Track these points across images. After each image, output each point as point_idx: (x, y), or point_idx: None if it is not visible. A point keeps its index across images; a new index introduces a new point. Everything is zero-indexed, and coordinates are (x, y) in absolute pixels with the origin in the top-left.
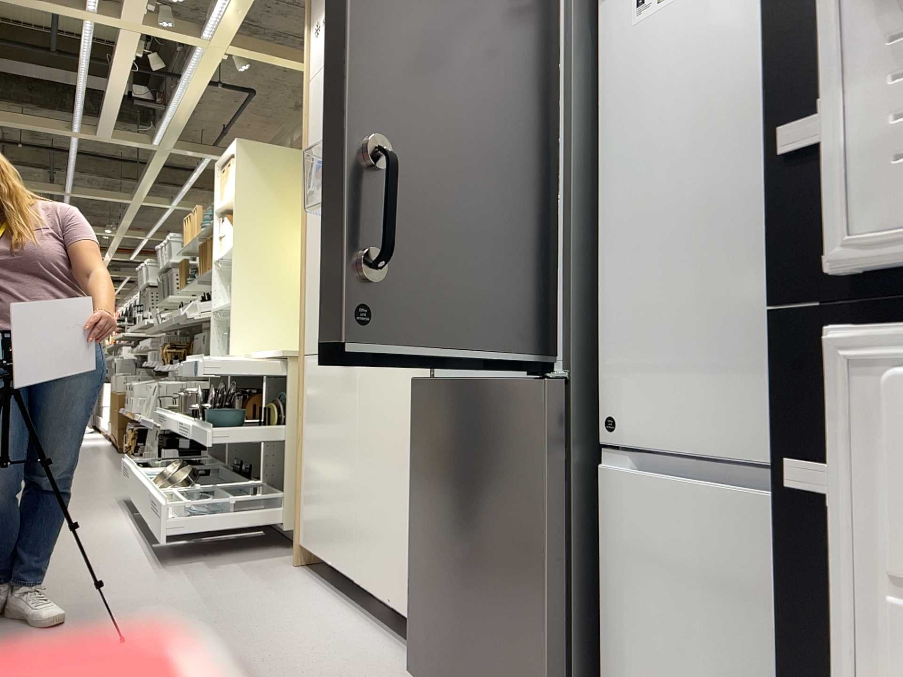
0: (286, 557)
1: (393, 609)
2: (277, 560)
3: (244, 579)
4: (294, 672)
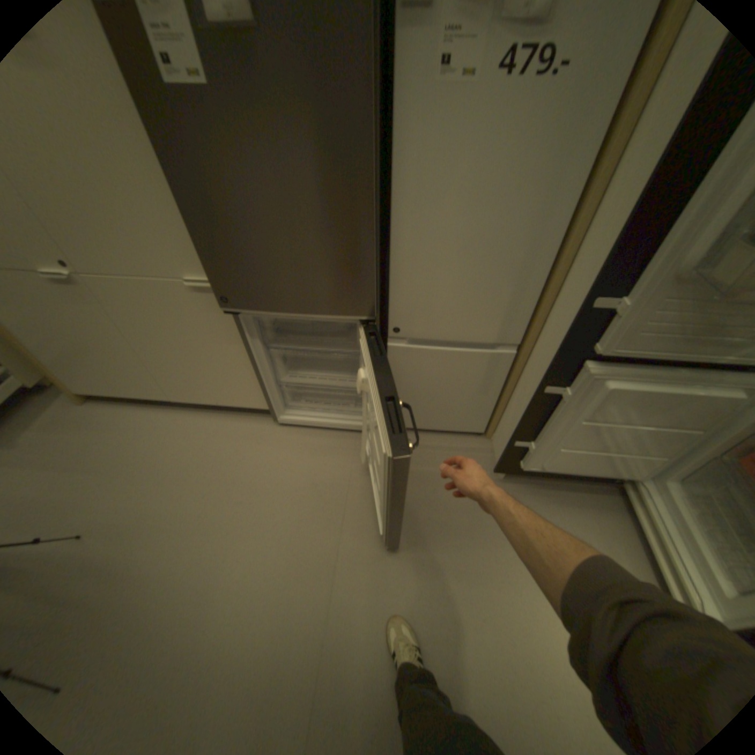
0: (57, 402)
1: (221, 405)
2: (54, 408)
3: (61, 437)
4: (211, 466)
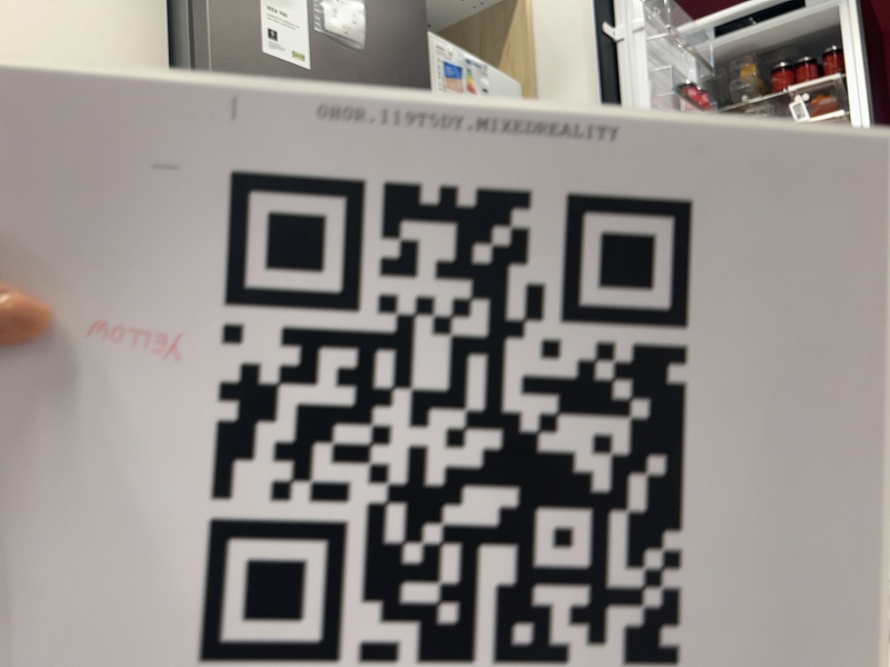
0: None
1: None
2: None
3: None
4: None
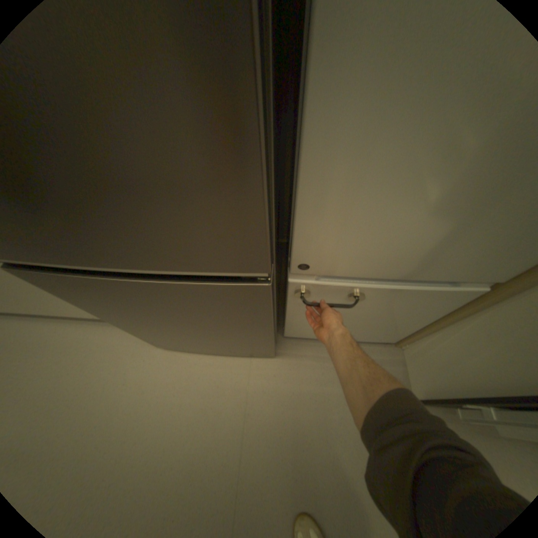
0: None
1: None
2: None
3: None
4: (92, 393)
